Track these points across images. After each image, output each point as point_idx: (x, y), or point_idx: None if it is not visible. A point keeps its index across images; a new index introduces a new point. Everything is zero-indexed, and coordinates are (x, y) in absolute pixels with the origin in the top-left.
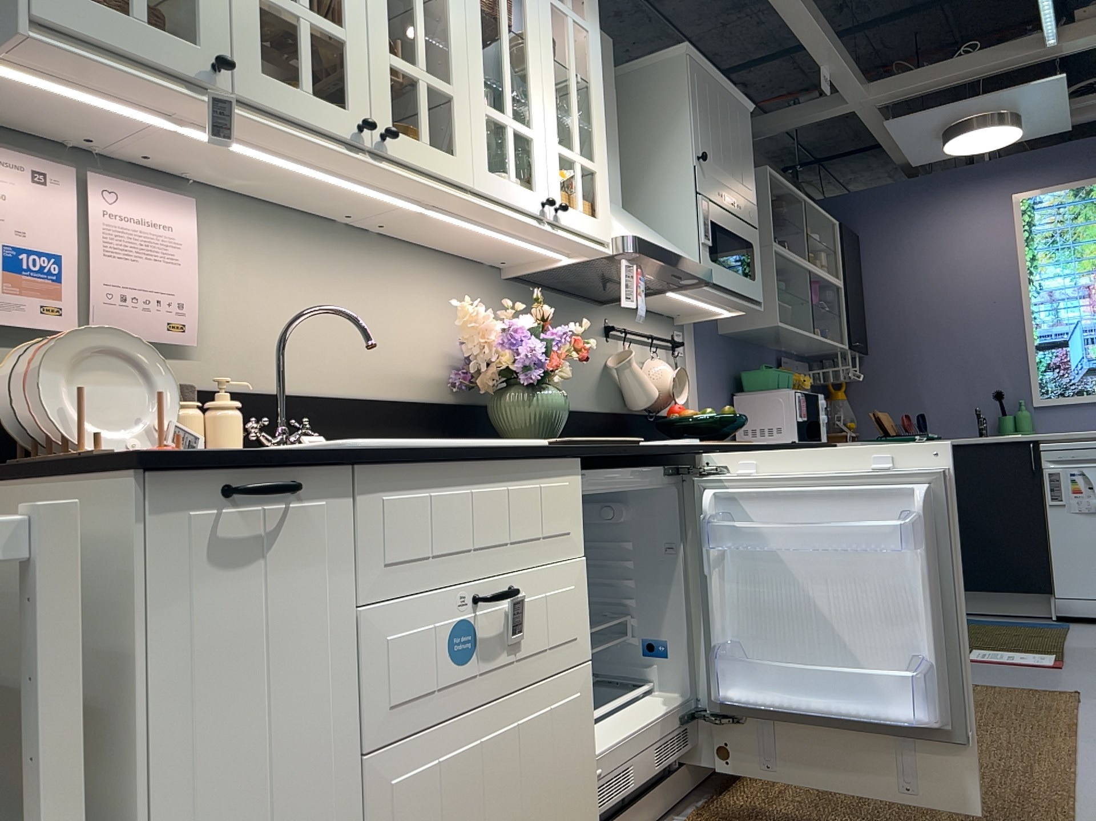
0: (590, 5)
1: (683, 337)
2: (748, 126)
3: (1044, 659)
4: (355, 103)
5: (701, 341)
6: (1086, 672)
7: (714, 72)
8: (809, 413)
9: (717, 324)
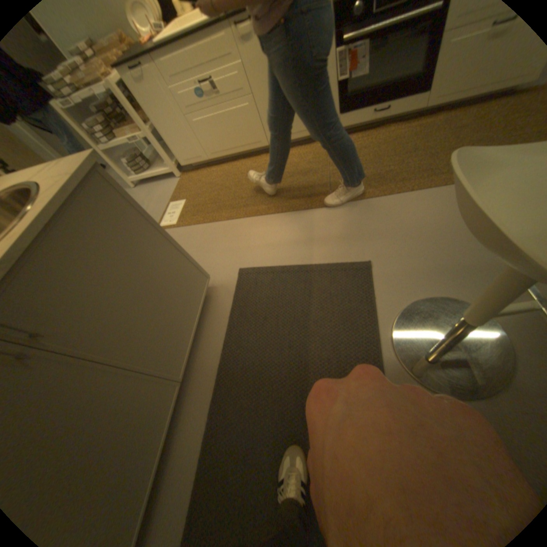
0: None
1: None
2: None
3: None
4: None
5: None
6: None
7: None
8: None
9: None
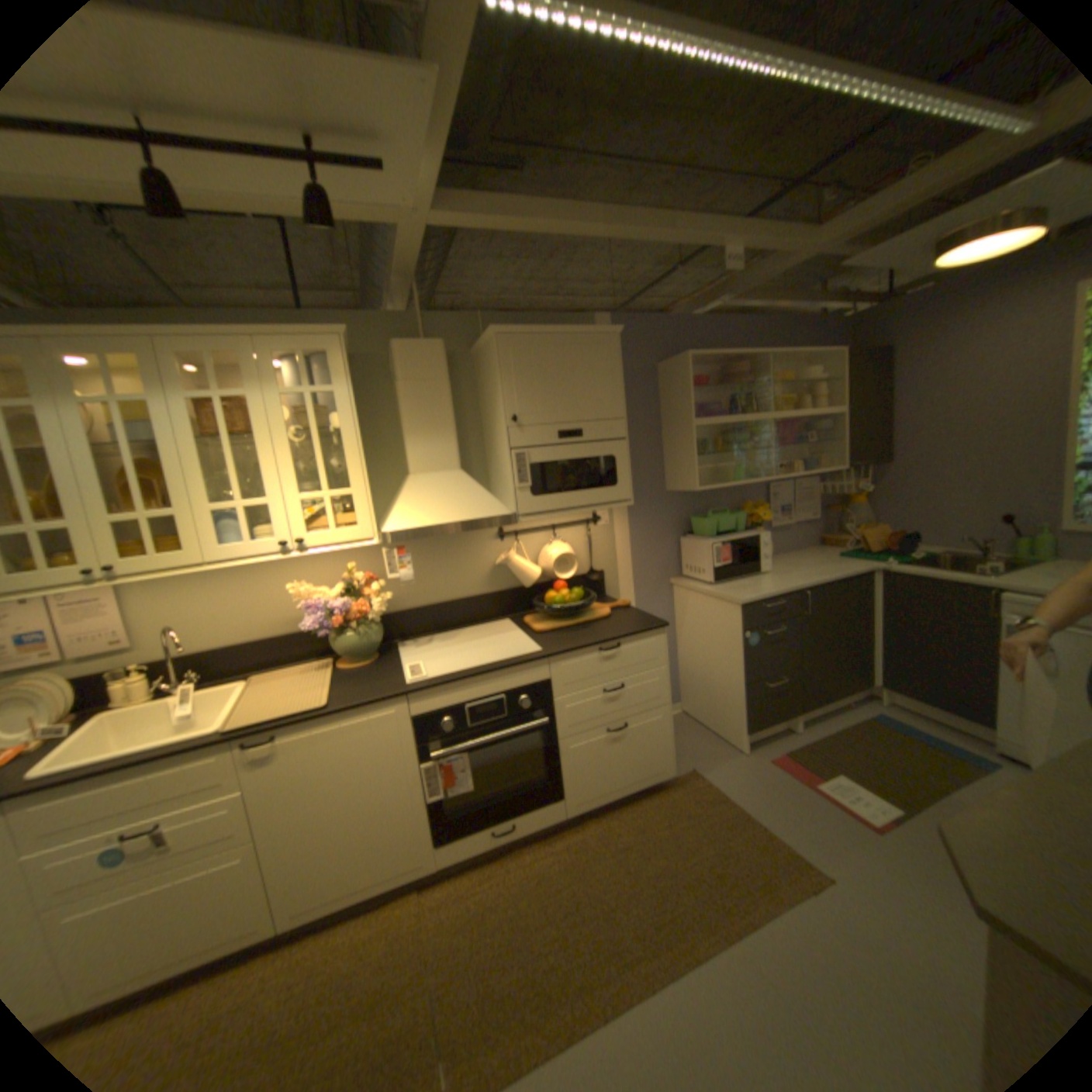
0: (334, 368)
1: (606, 510)
2: (611, 349)
3: (883, 819)
4: (86, 558)
5: (632, 506)
6: (895, 855)
7: (540, 329)
8: (731, 558)
9: (660, 485)
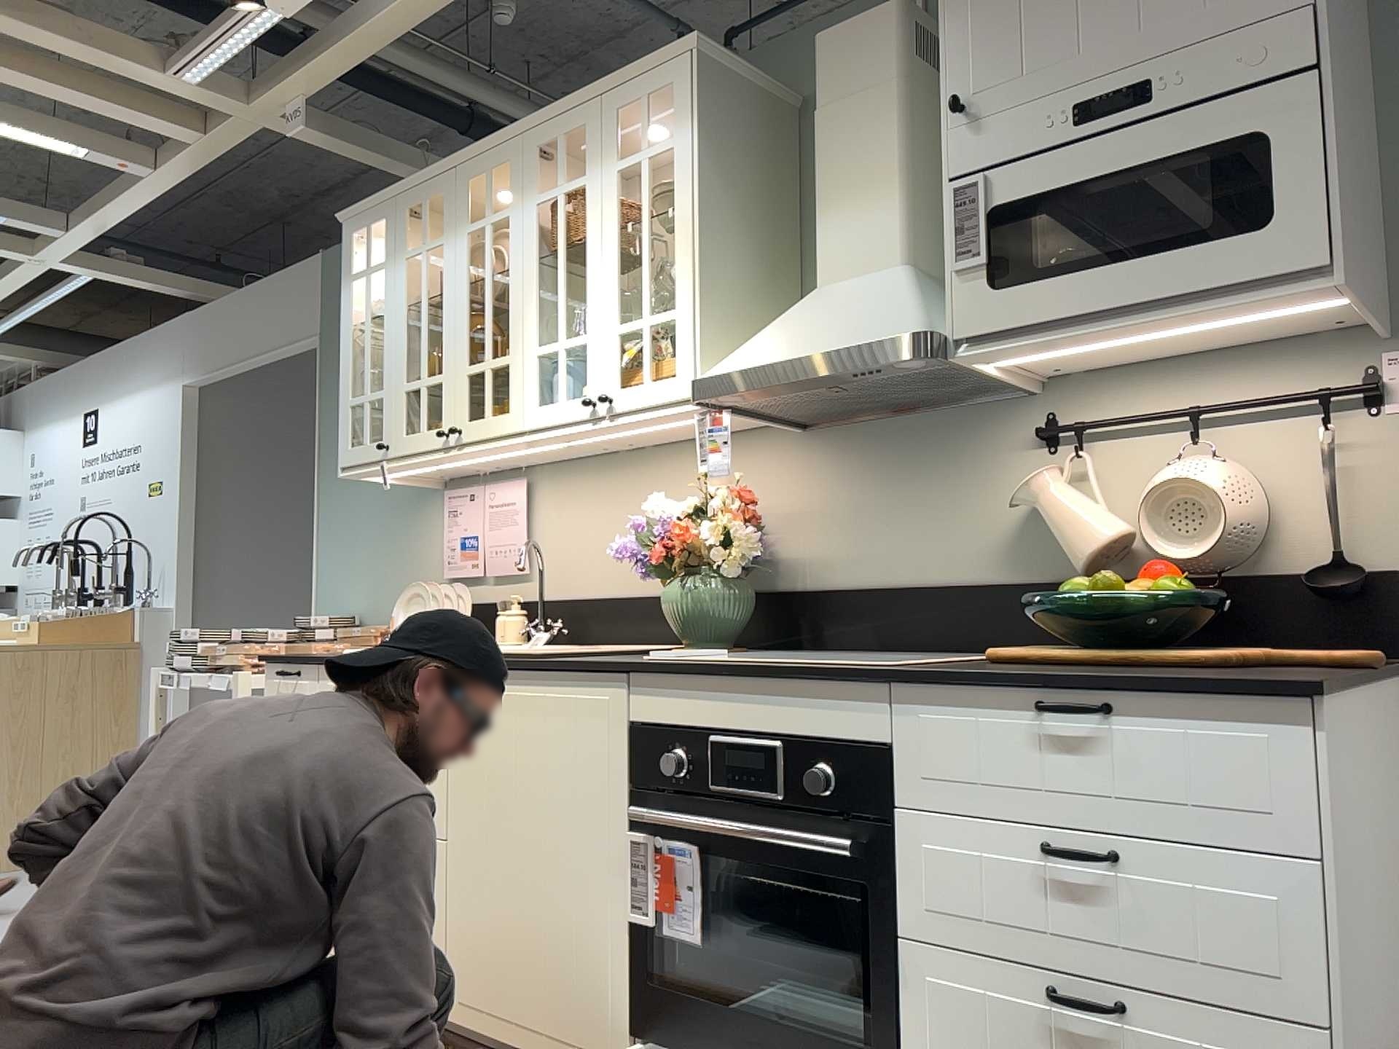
0: (675, 110)
1: None
2: None
3: None
4: (445, 419)
5: None
6: None
7: None
8: None
9: None
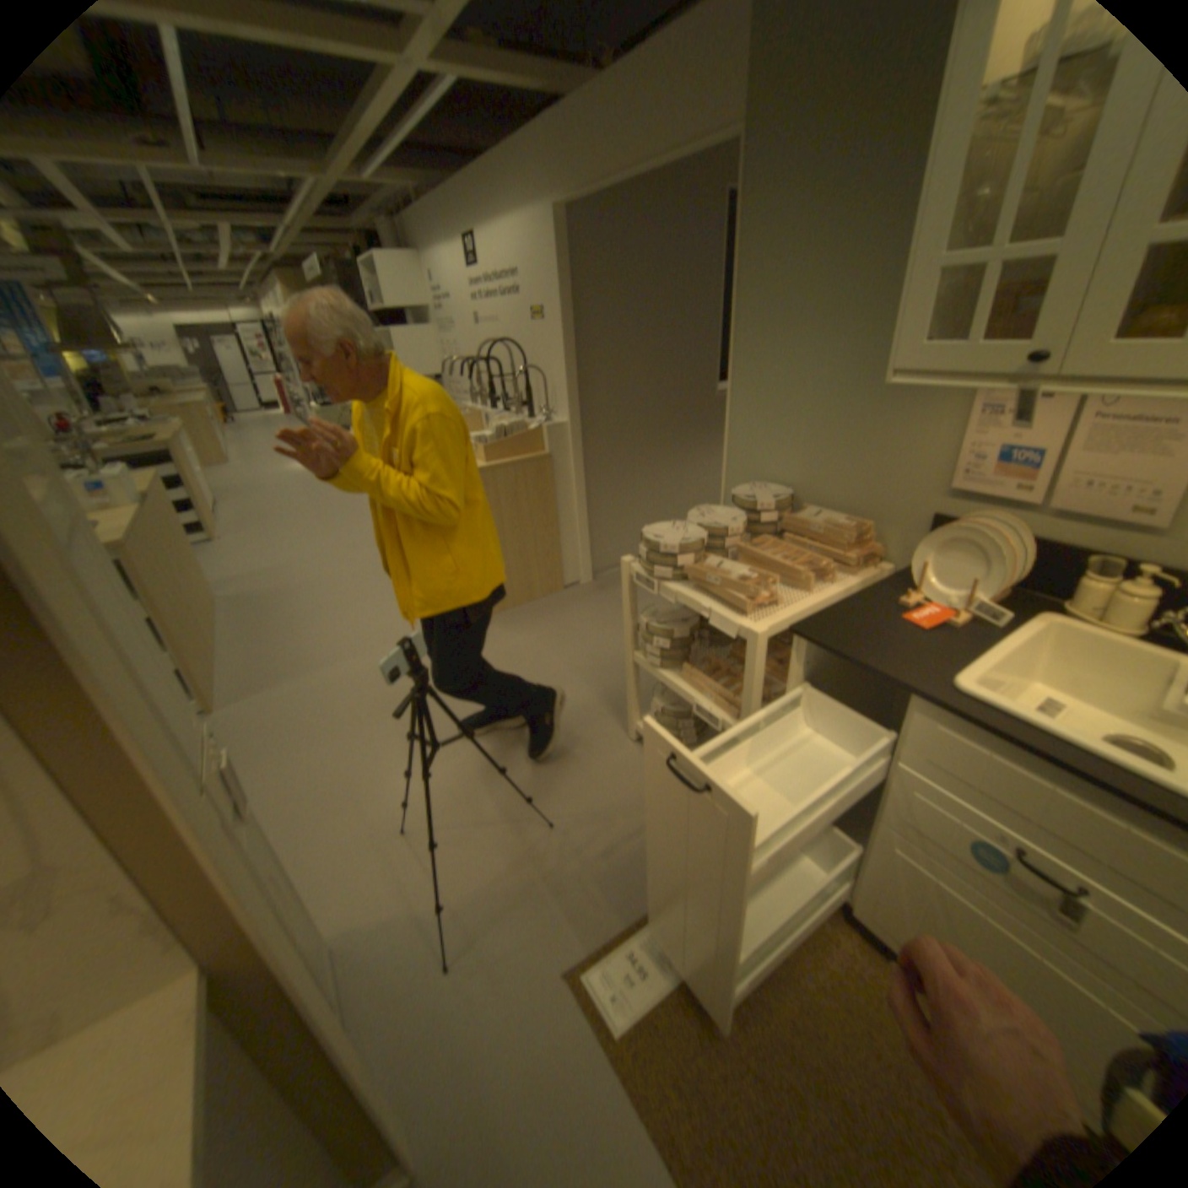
0: None
1: None
2: None
3: None
4: None
5: None
6: None
7: None
8: None
9: None
